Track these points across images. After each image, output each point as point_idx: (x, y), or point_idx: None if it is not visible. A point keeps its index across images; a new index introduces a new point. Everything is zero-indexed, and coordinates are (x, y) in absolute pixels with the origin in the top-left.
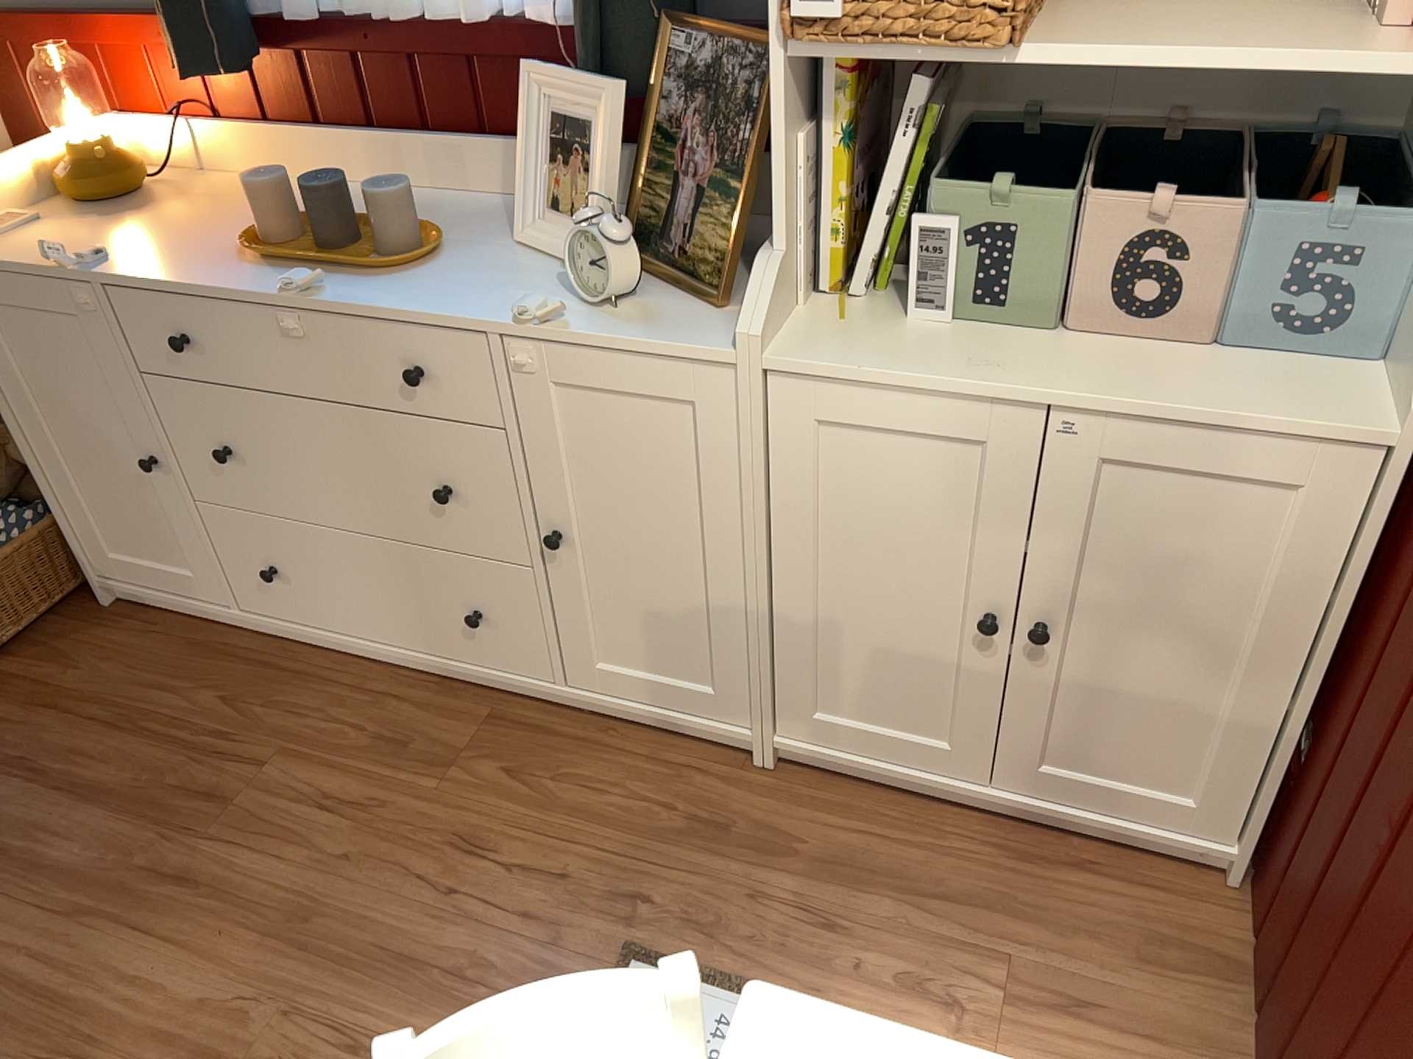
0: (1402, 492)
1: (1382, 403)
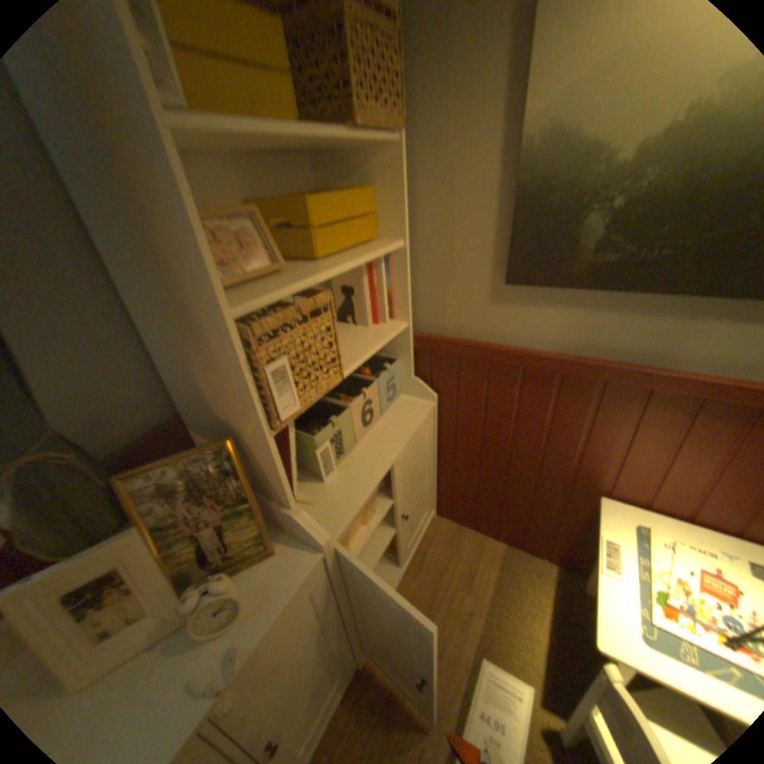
0: (439, 410)
1: (422, 397)
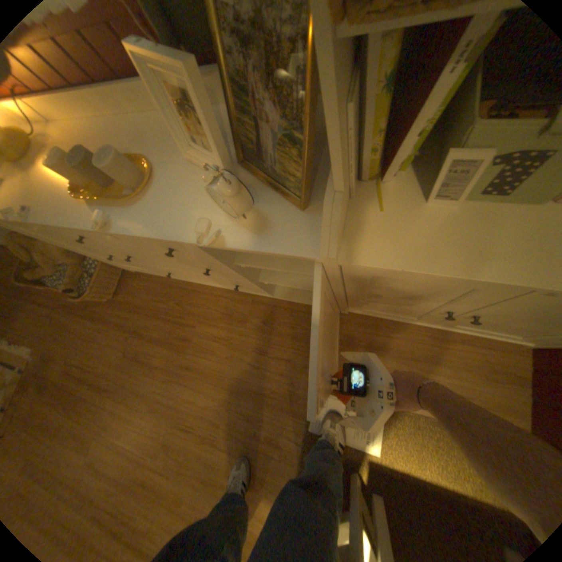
0: None
1: None
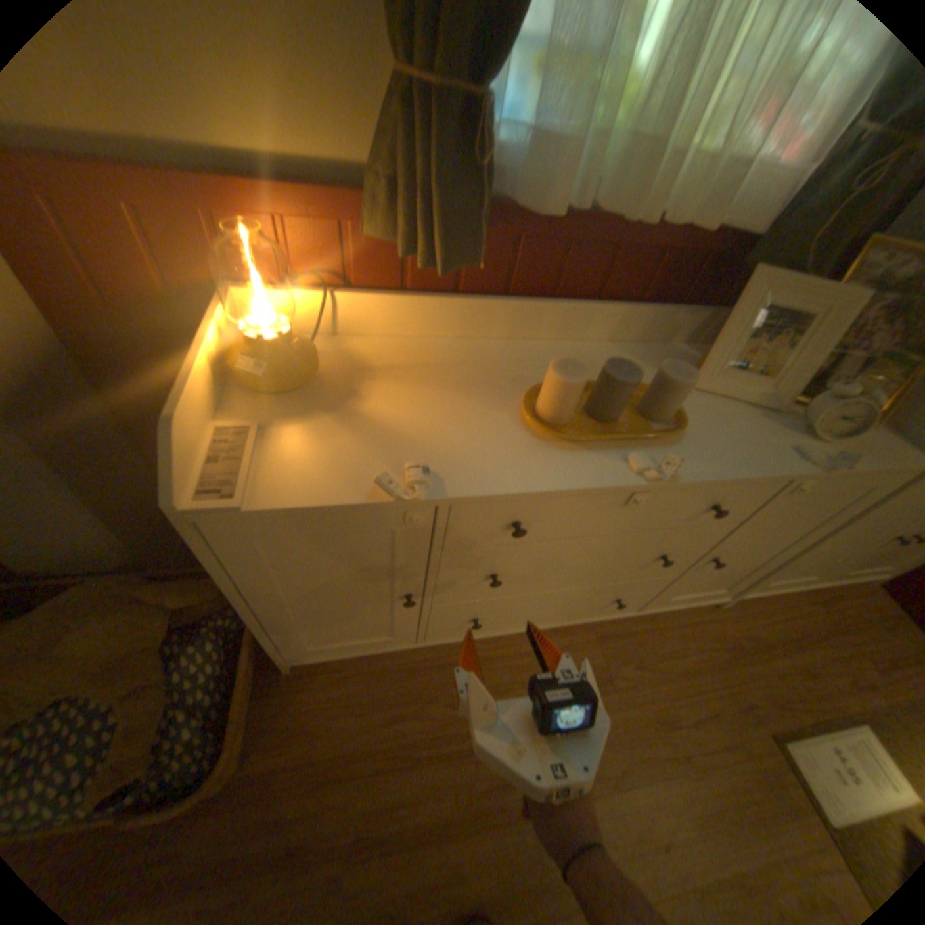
0: None
1: None
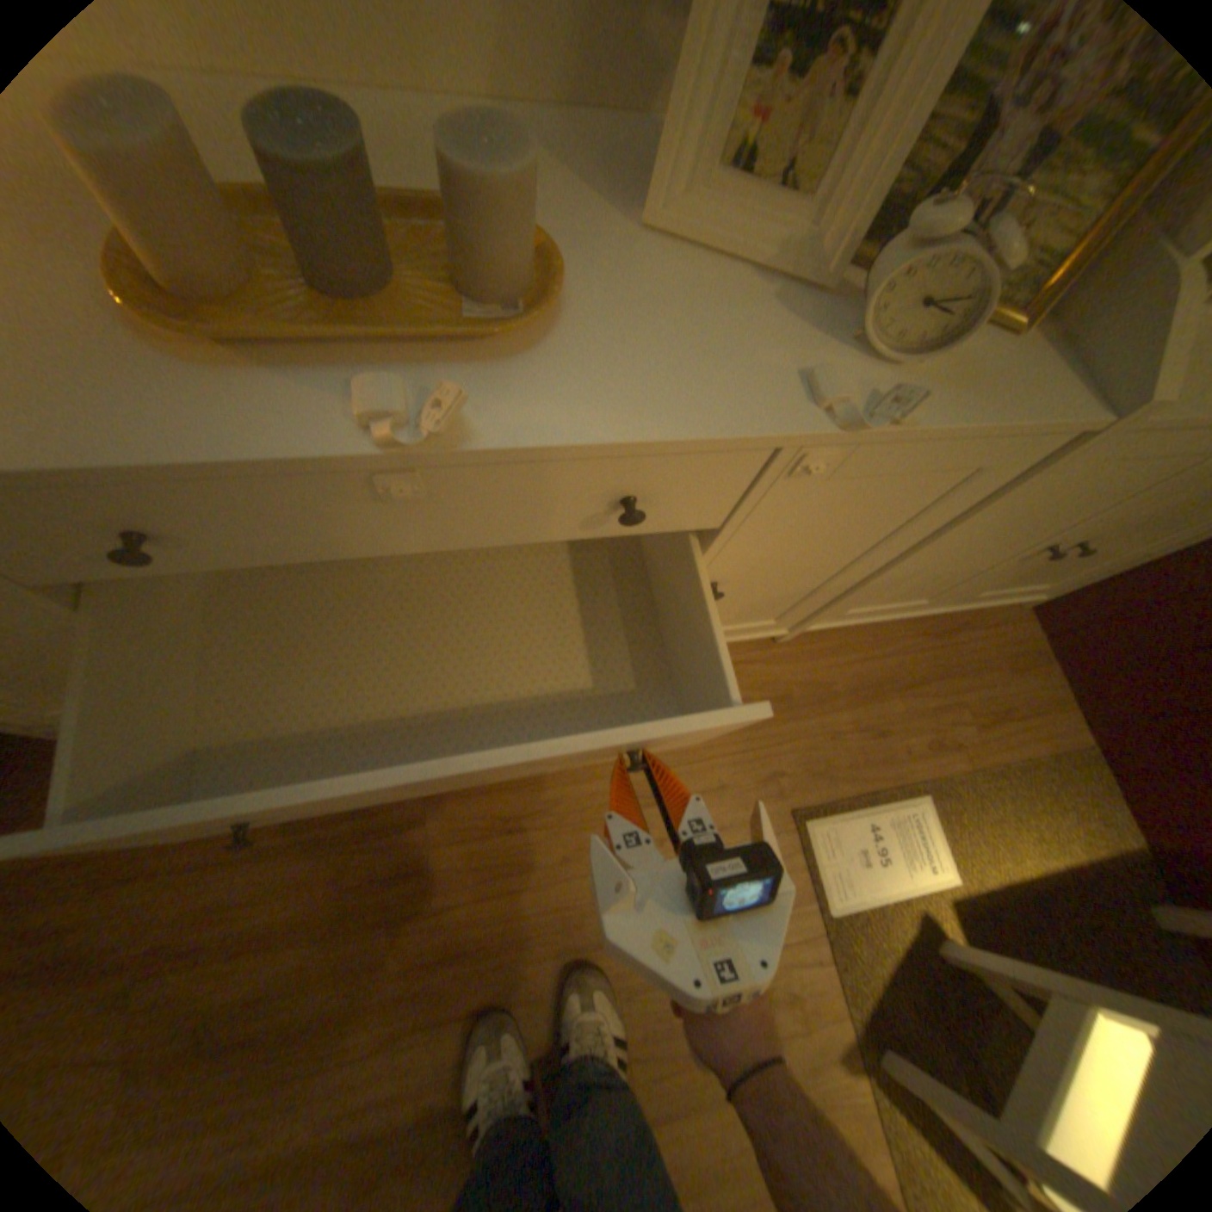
0: None
1: None
